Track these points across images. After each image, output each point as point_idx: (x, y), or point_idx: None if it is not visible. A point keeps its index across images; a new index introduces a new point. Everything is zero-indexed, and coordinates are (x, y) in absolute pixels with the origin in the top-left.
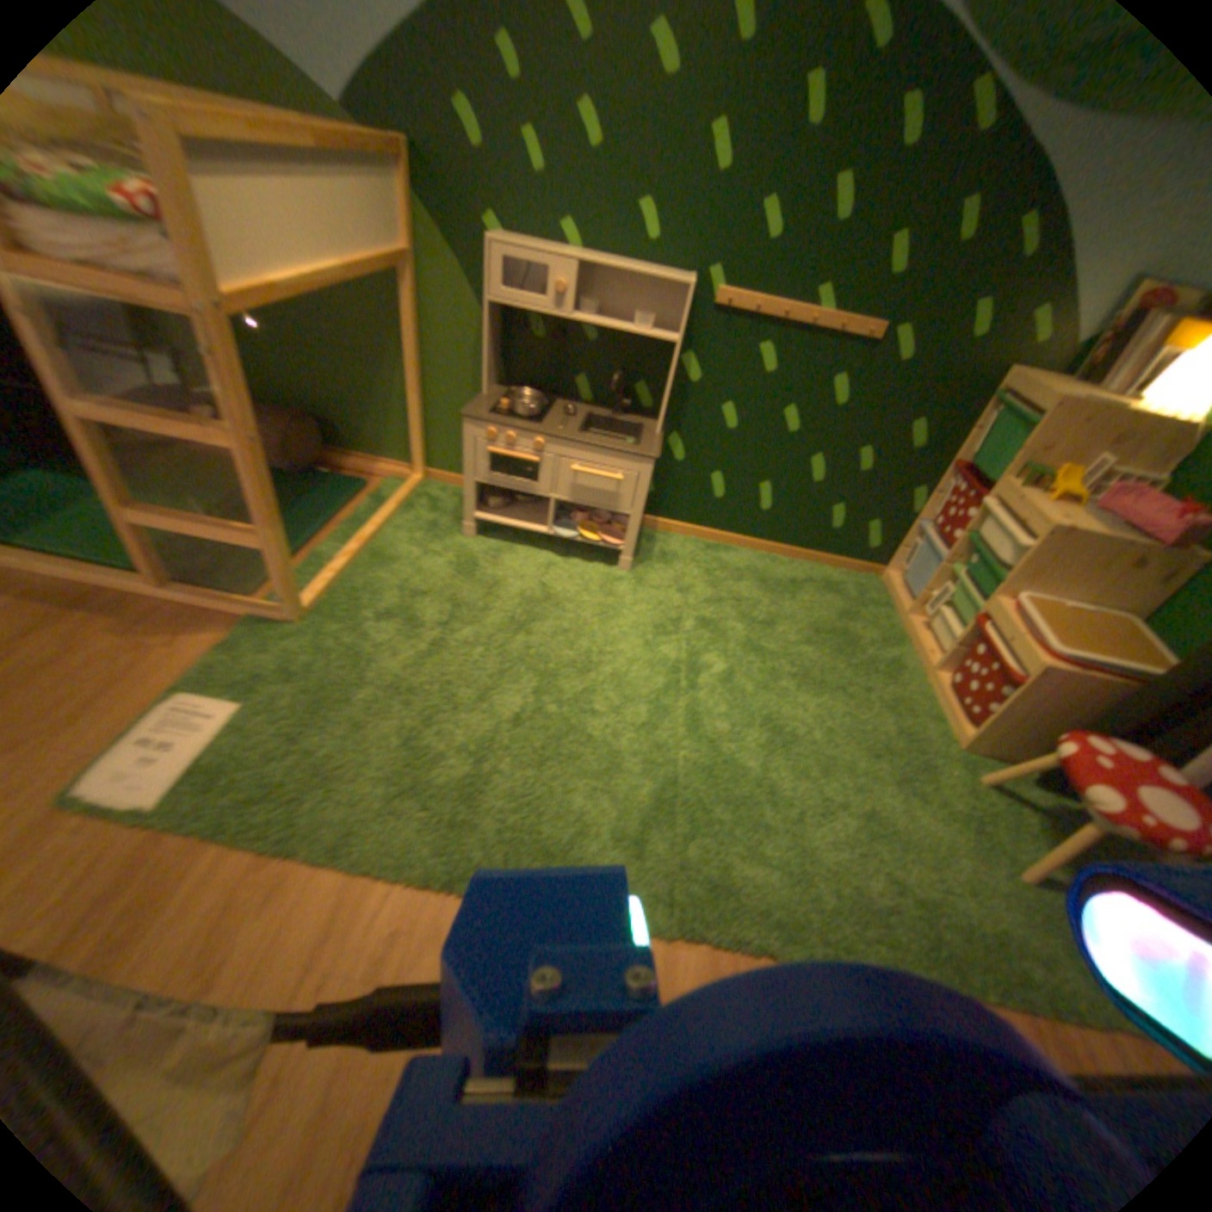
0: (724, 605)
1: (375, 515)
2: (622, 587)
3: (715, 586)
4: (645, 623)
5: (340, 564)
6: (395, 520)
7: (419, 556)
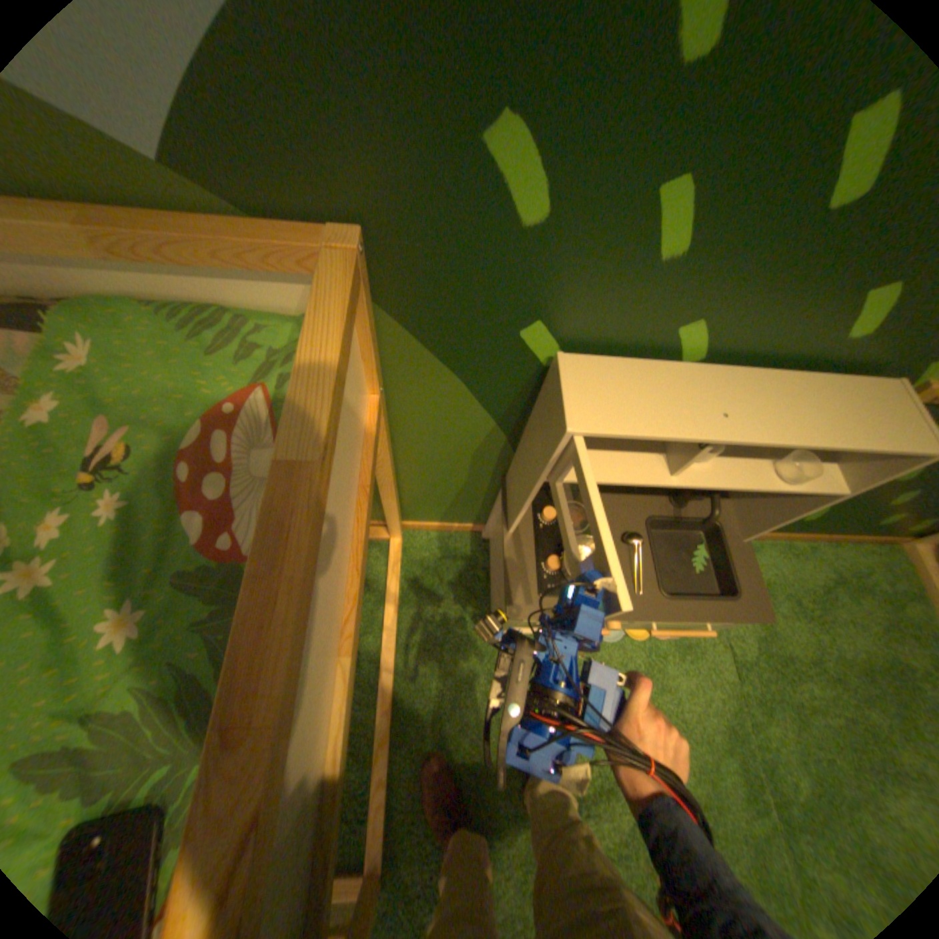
0: (777, 666)
1: (379, 635)
2: (673, 672)
3: (759, 633)
4: (715, 735)
5: (383, 769)
6: (403, 636)
7: (454, 699)
